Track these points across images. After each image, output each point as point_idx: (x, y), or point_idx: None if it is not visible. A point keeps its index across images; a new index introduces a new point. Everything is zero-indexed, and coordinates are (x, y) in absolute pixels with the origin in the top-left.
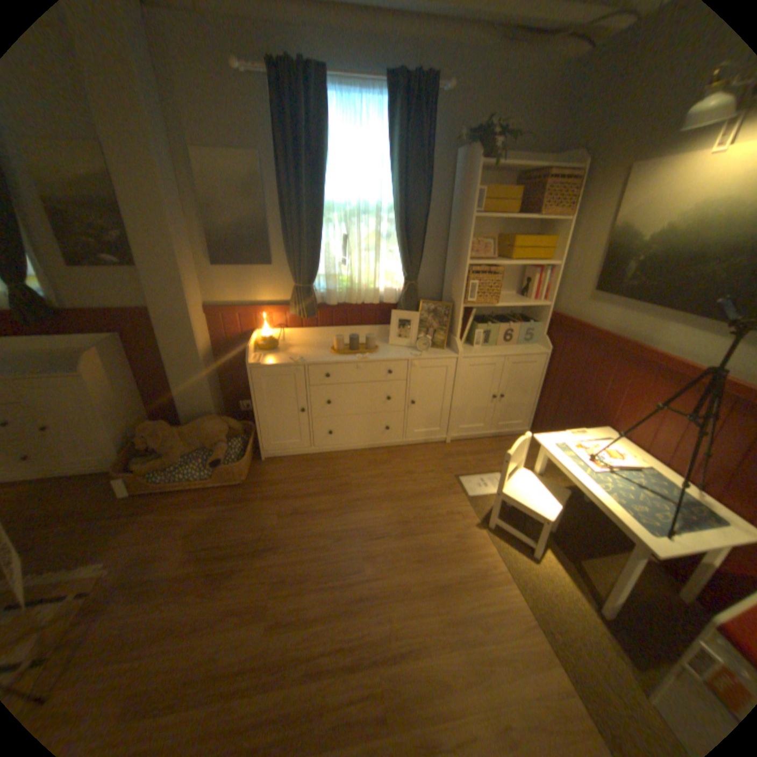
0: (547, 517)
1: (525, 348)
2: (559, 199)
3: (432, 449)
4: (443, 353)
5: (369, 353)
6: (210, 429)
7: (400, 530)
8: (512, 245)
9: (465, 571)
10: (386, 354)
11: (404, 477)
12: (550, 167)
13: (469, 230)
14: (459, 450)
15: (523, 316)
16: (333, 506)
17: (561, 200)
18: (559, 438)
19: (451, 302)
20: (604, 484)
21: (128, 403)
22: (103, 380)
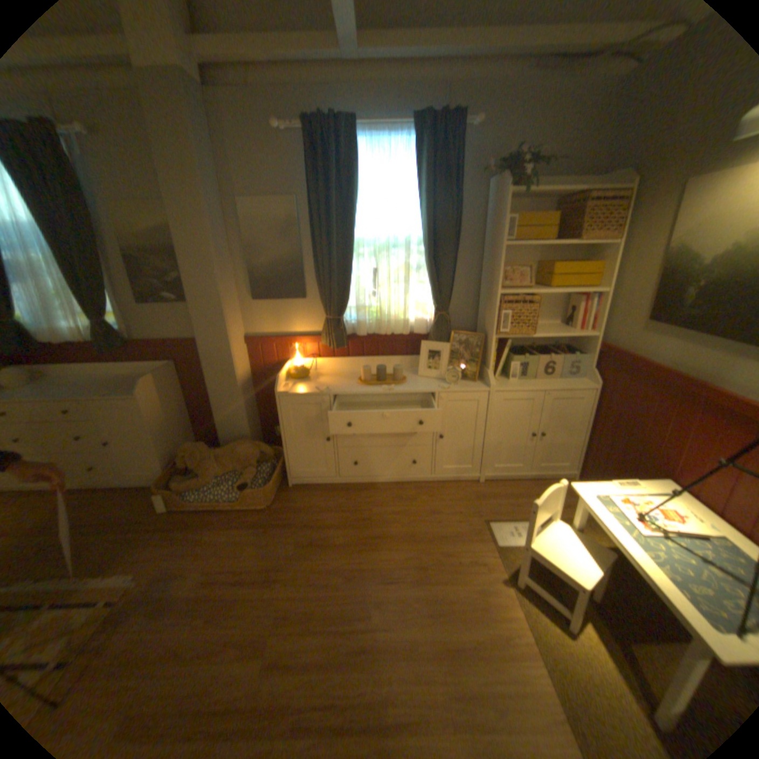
0: (583, 584)
1: (570, 383)
2: (606, 222)
3: (464, 489)
4: (475, 386)
5: (395, 384)
6: (242, 453)
7: (416, 577)
8: (553, 272)
9: (483, 636)
10: (413, 386)
11: (429, 517)
12: (590, 189)
13: (500, 259)
14: (494, 492)
15: (570, 347)
16: (350, 541)
17: (607, 222)
18: (603, 489)
19: (484, 333)
20: (655, 552)
21: (177, 425)
22: (156, 404)
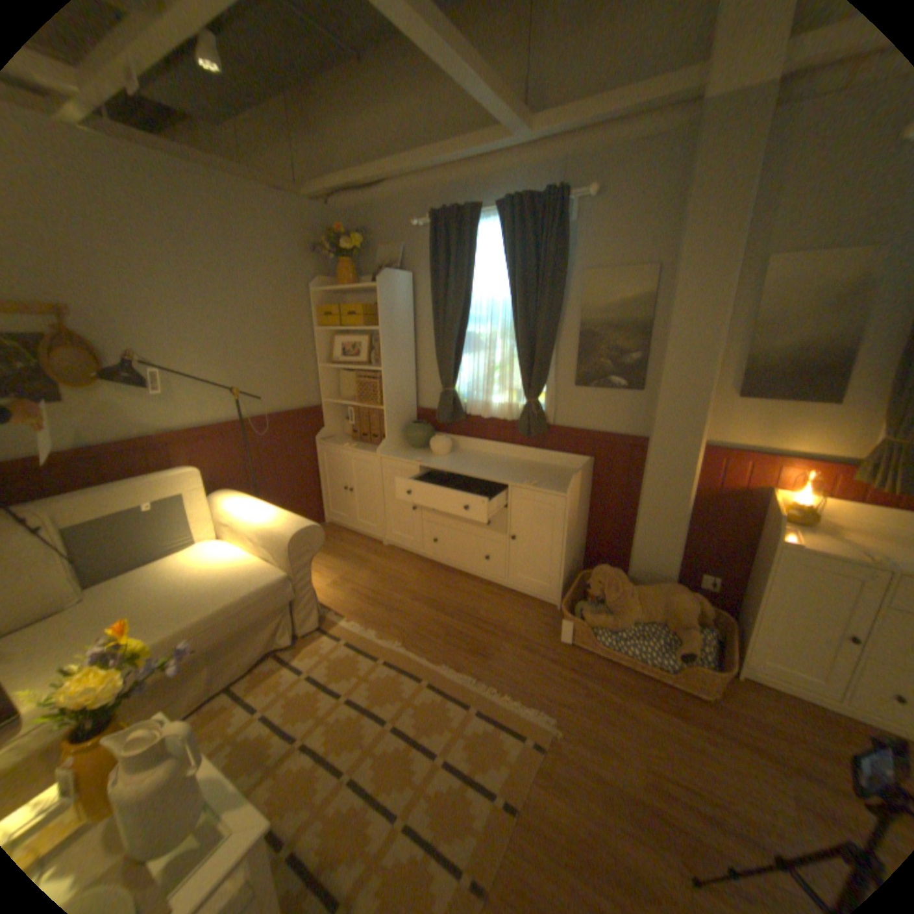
0: None
1: None
2: None
3: None
4: None
5: None
6: (683, 604)
7: None
8: None
9: None
10: None
11: None
12: None
13: None
14: None
15: None
16: None
17: None
18: None
19: None
20: None
21: (580, 533)
22: (576, 505)
